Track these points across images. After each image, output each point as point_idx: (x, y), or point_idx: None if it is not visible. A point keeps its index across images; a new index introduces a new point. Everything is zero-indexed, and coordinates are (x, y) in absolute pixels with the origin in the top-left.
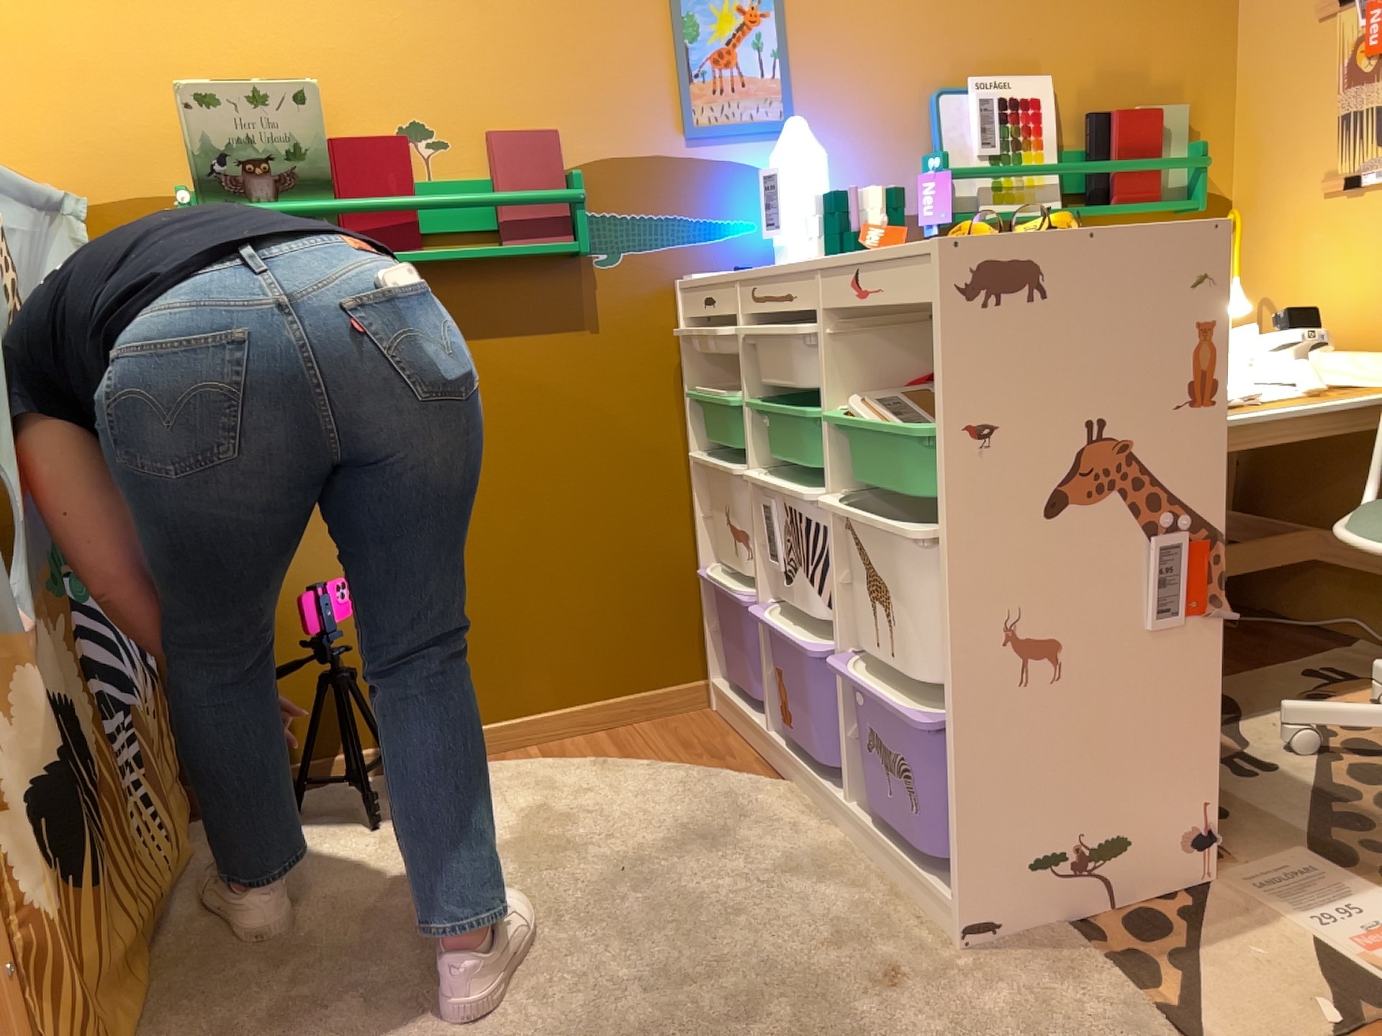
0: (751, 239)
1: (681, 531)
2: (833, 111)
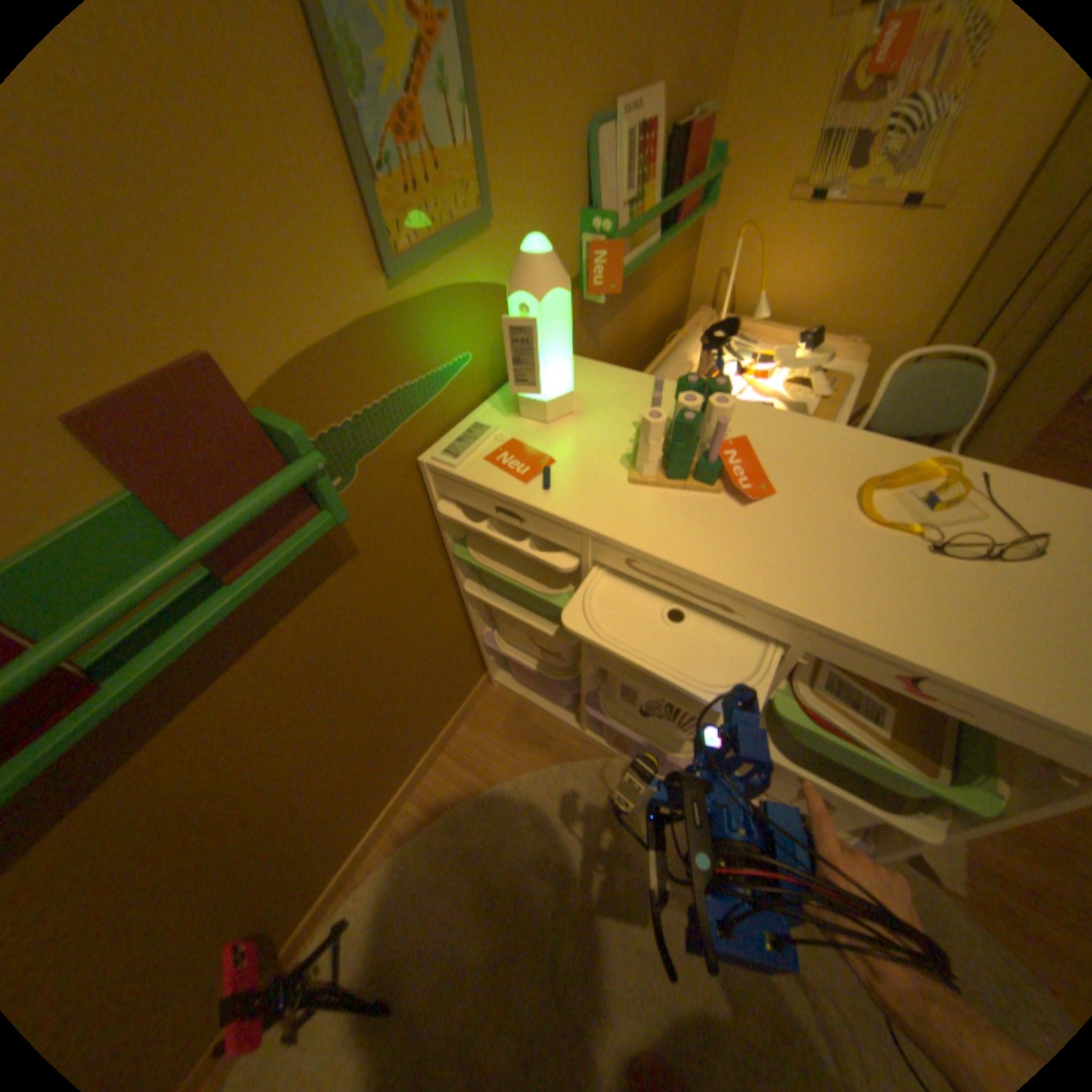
0: (471, 370)
1: (460, 623)
2: (522, 173)
